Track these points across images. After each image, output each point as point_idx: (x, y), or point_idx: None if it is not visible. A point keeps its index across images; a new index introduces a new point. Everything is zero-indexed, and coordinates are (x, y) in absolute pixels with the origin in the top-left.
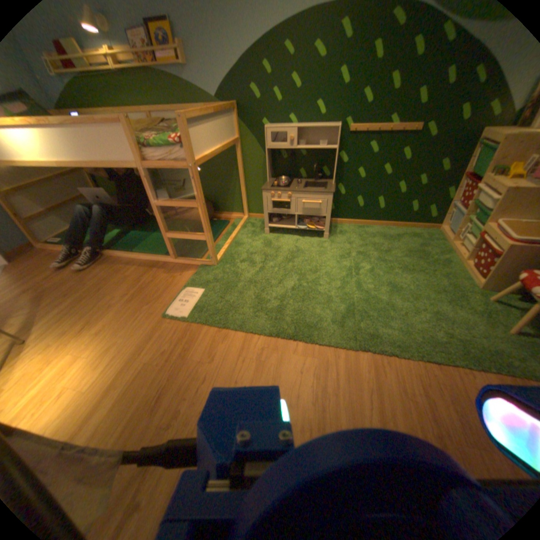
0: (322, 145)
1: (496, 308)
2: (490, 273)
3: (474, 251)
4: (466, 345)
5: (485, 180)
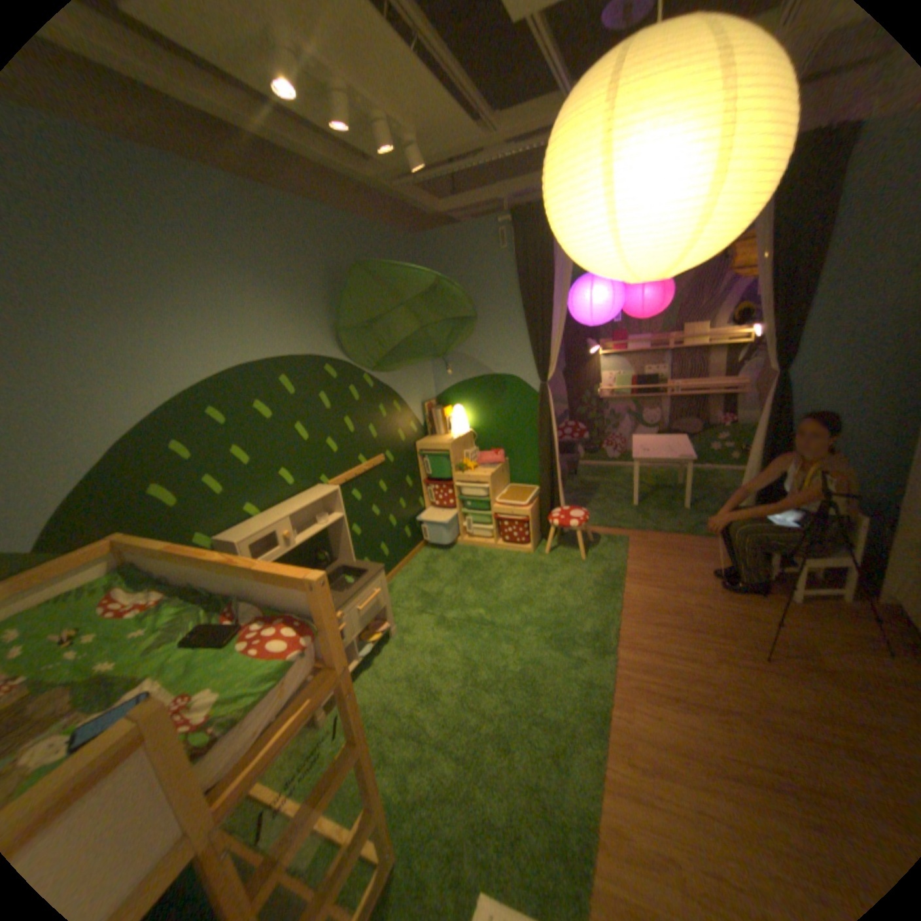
0: (321, 523)
1: (557, 555)
2: (531, 537)
3: (499, 532)
4: (599, 584)
5: (460, 479)
